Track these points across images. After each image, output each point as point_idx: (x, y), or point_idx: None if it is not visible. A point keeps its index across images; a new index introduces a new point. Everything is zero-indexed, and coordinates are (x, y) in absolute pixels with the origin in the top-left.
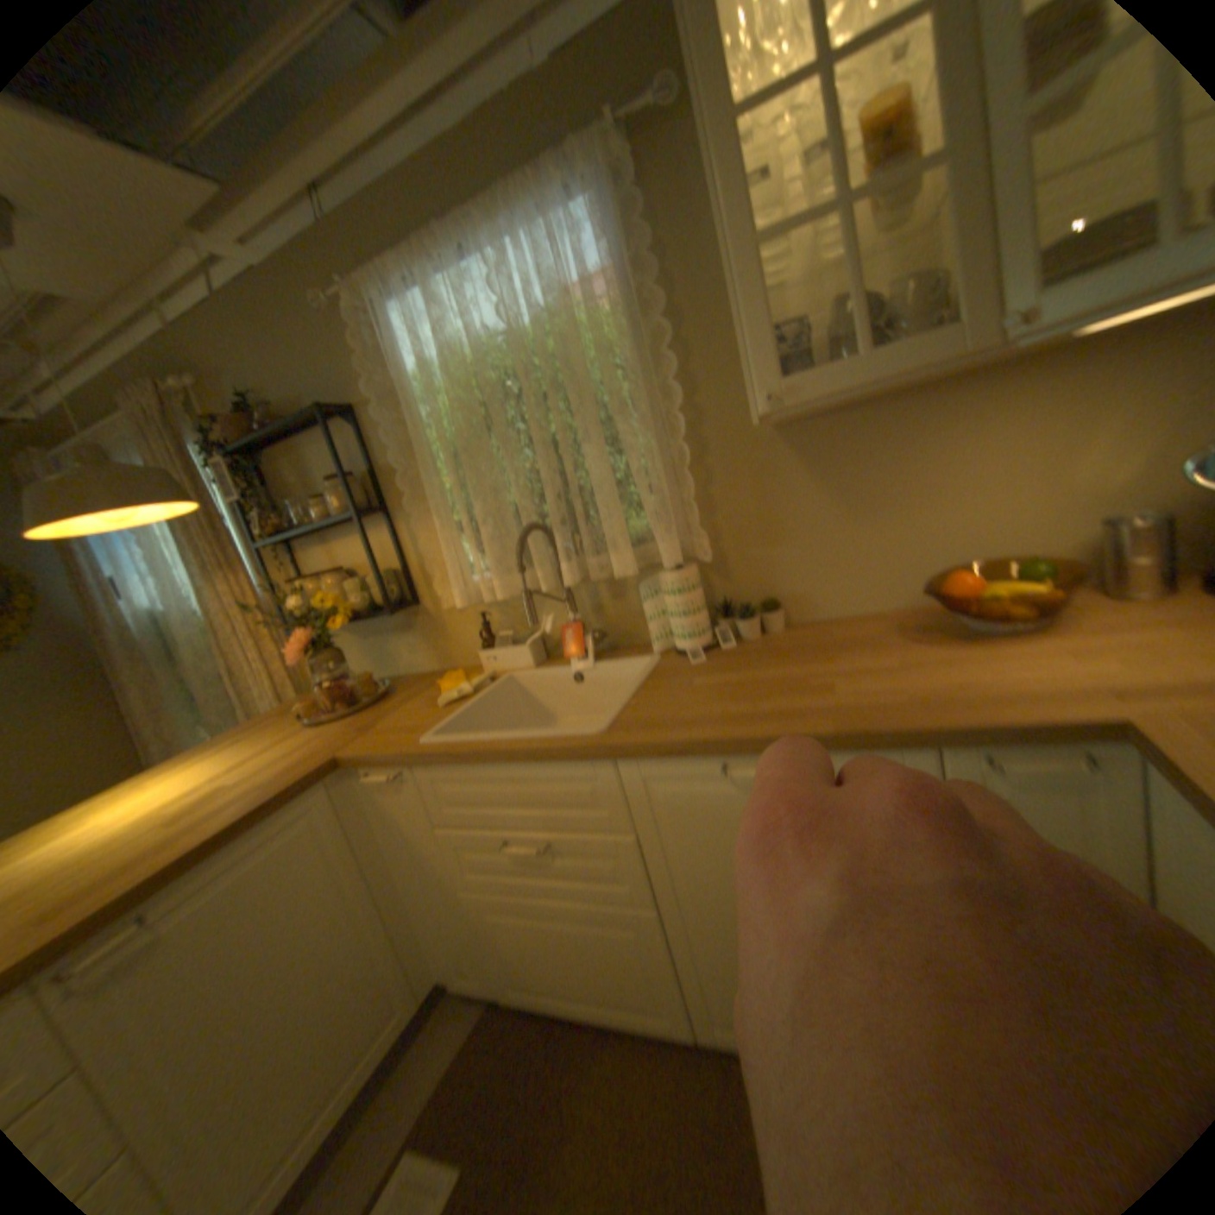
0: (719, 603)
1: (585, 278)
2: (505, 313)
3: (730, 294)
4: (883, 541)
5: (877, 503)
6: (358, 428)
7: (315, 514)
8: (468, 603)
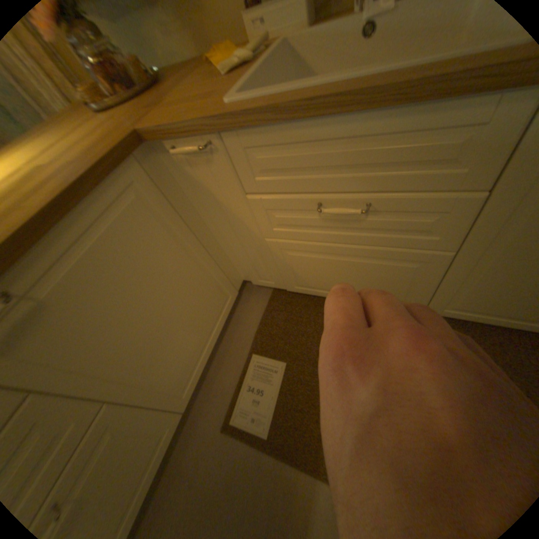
0: None
1: None
2: None
3: None
4: None
5: None
6: None
7: None
8: None
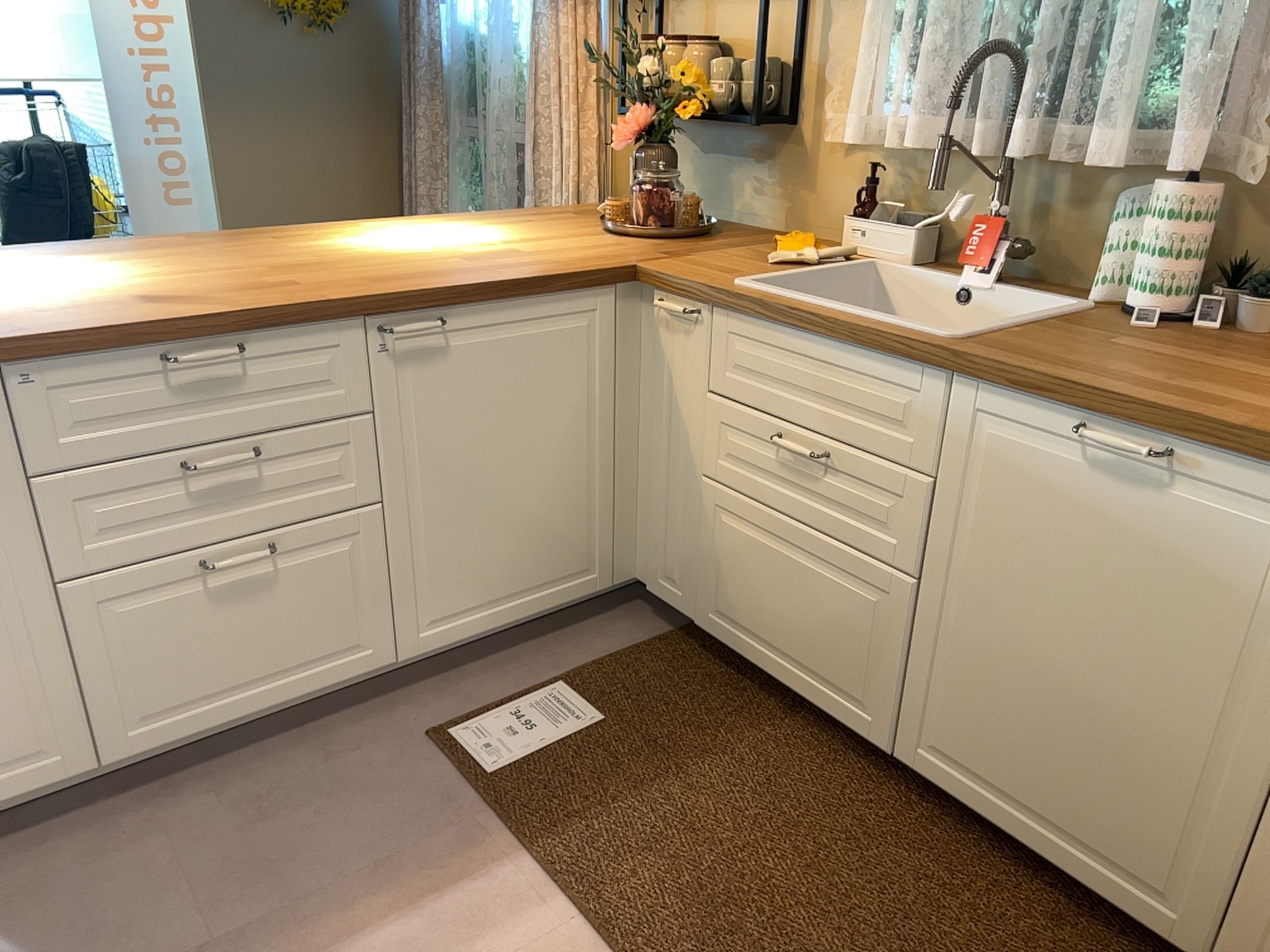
0: (1230, 267)
1: None
2: None
3: None
4: None
5: None
6: None
7: None
8: (858, 143)
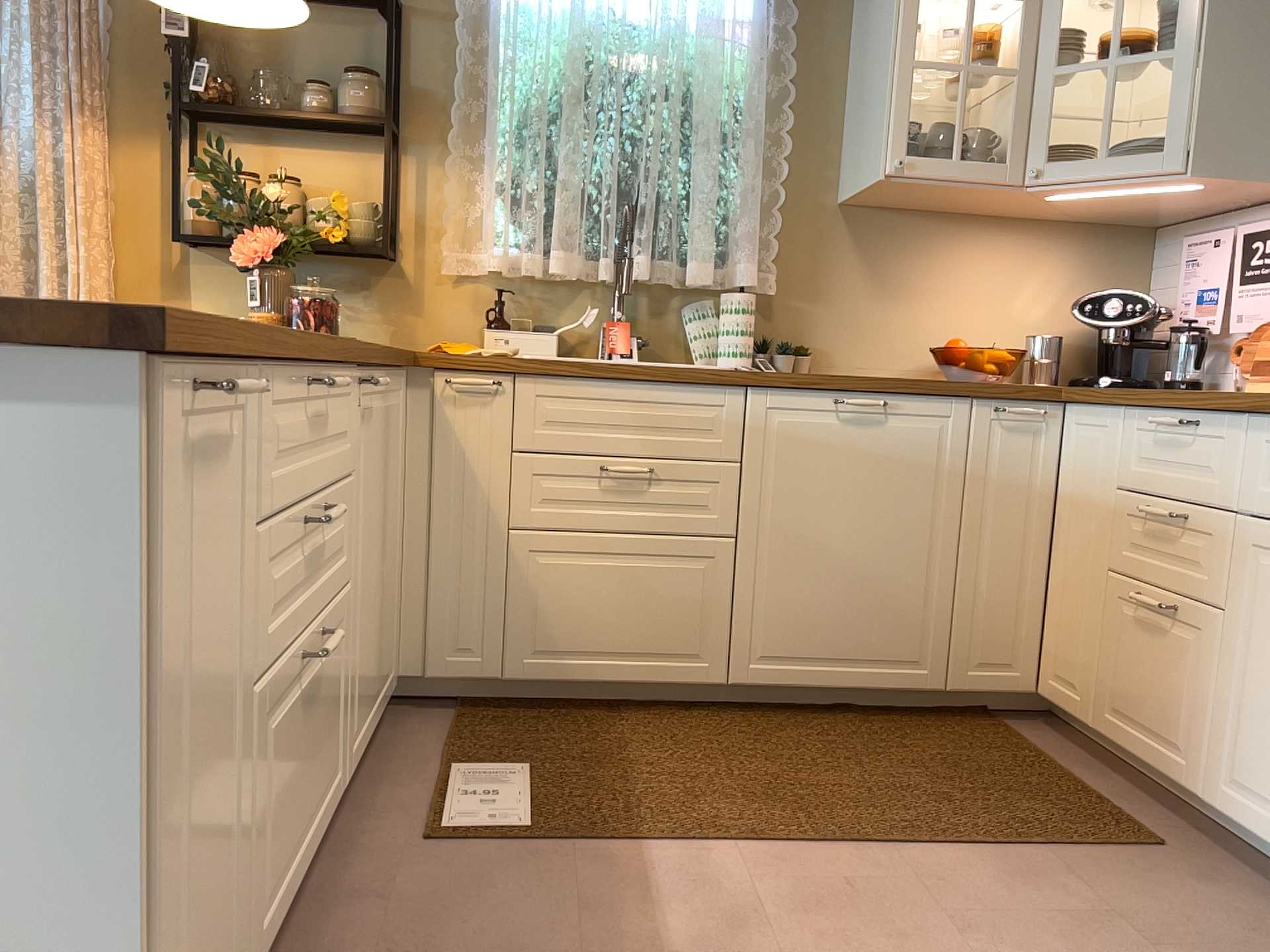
0: (756, 341)
1: (738, 22)
2: (655, 12)
3: (835, 89)
4: (896, 319)
5: (898, 288)
6: (403, 36)
7: (316, 105)
8: (504, 268)
